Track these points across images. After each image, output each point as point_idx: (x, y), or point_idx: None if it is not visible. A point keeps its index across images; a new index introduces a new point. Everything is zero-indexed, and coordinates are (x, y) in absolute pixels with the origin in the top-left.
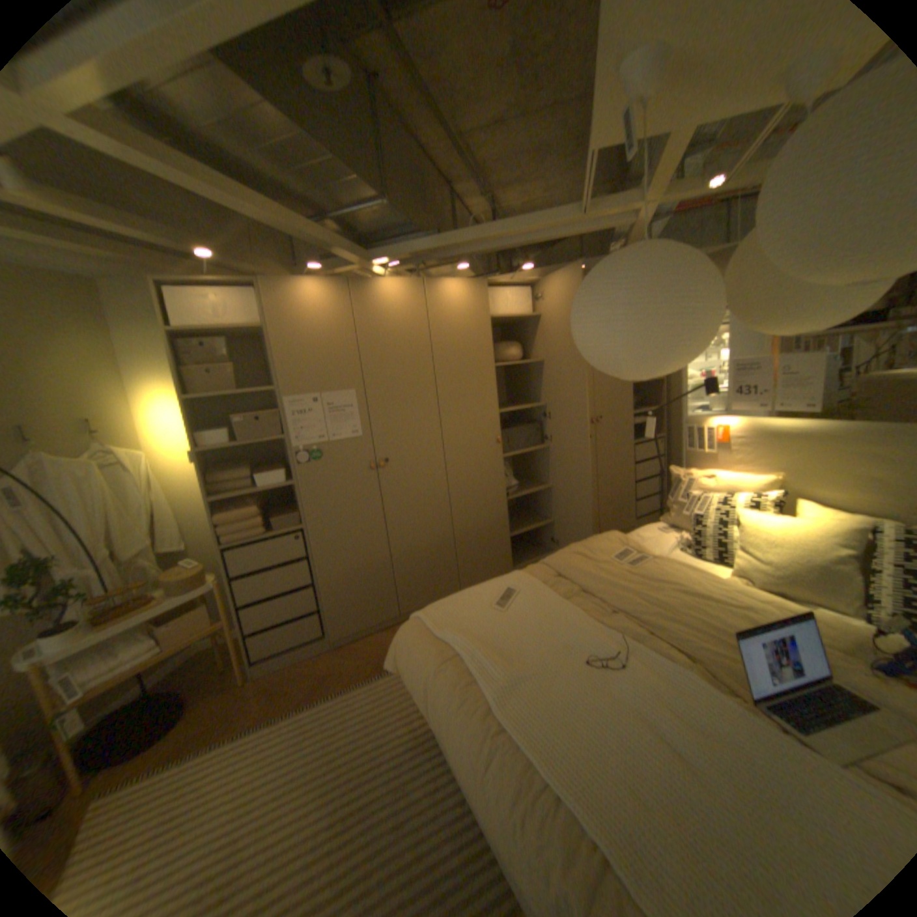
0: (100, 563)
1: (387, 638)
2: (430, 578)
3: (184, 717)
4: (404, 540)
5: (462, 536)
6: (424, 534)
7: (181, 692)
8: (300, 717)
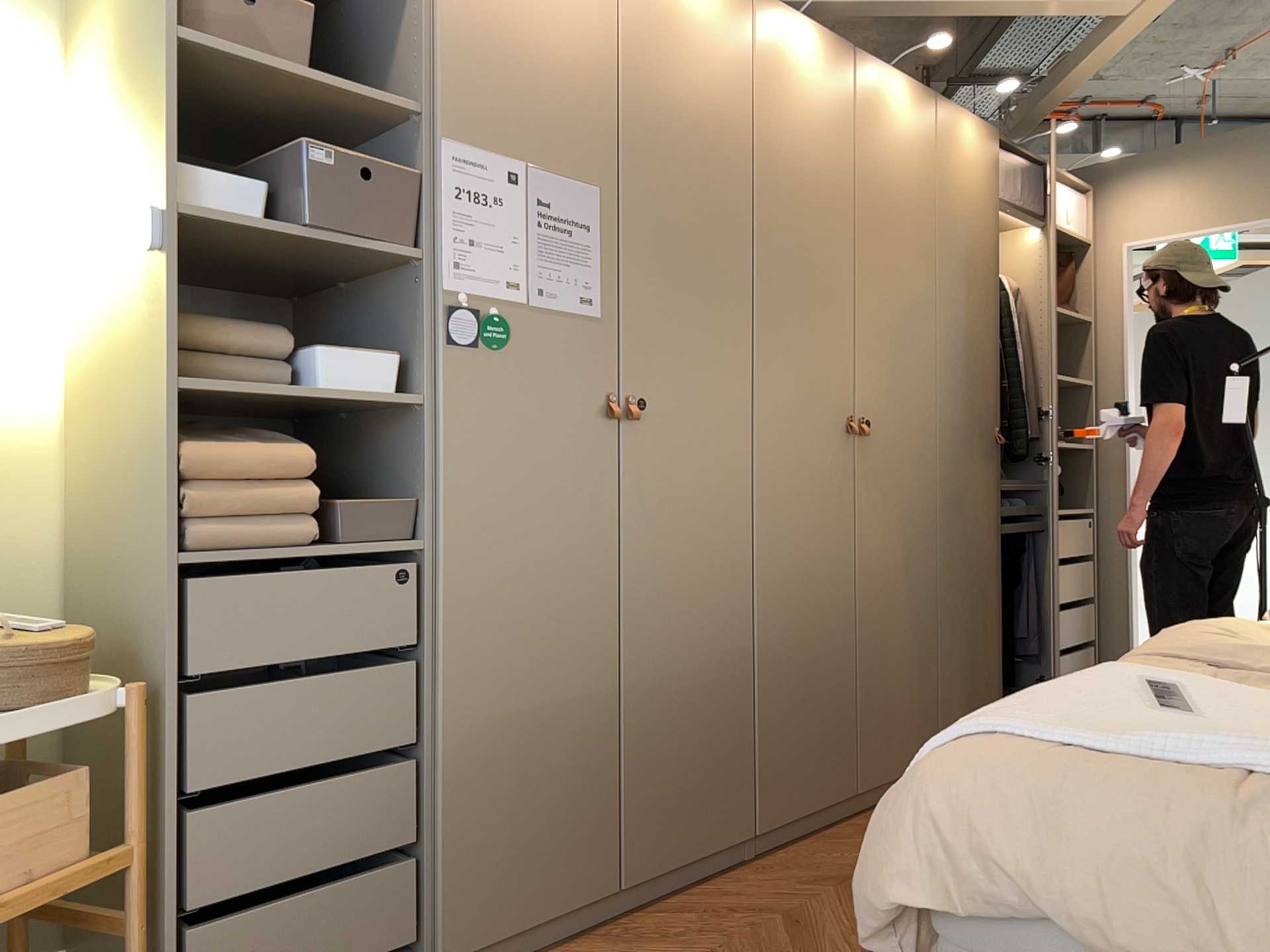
0: None
1: None
2: (700, 776)
3: None
4: (657, 645)
5: (774, 661)
6: (699, 637)
7: None
8: None
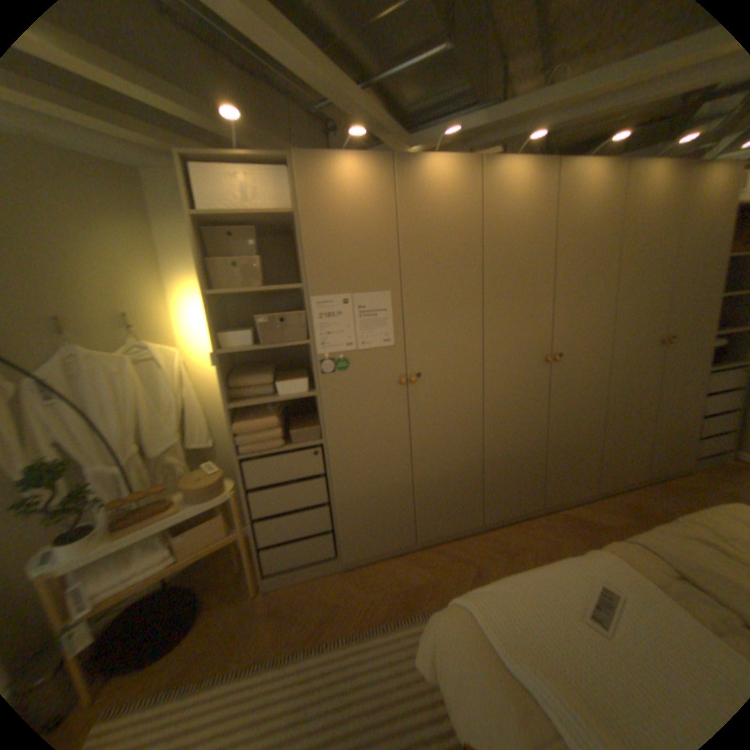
0: (131, 458)
1: (403, 568)
2: (453, 507)
3: (199, 621)
4: (430, 464)
5: (493, 464)
6: (452, 459)
7: (202, 587)
8: (309, 661)
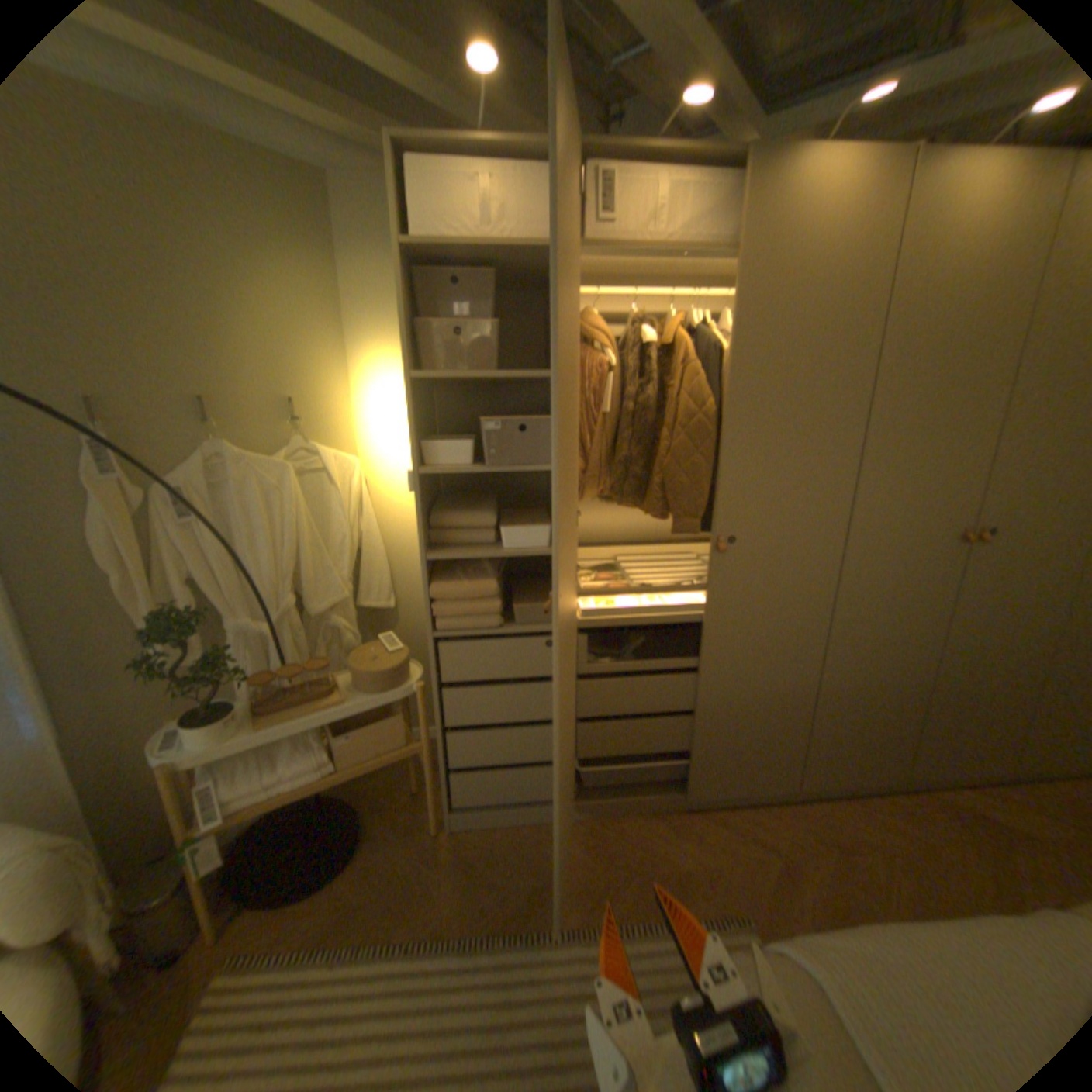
0: (282, 614)
1: (661, 837)
2: (754, 758)
3: (356, 858)
4: (727, 685)
5: (834, 701)
6: (764, 683)
7: (363, 806)
8: (511, 958)
